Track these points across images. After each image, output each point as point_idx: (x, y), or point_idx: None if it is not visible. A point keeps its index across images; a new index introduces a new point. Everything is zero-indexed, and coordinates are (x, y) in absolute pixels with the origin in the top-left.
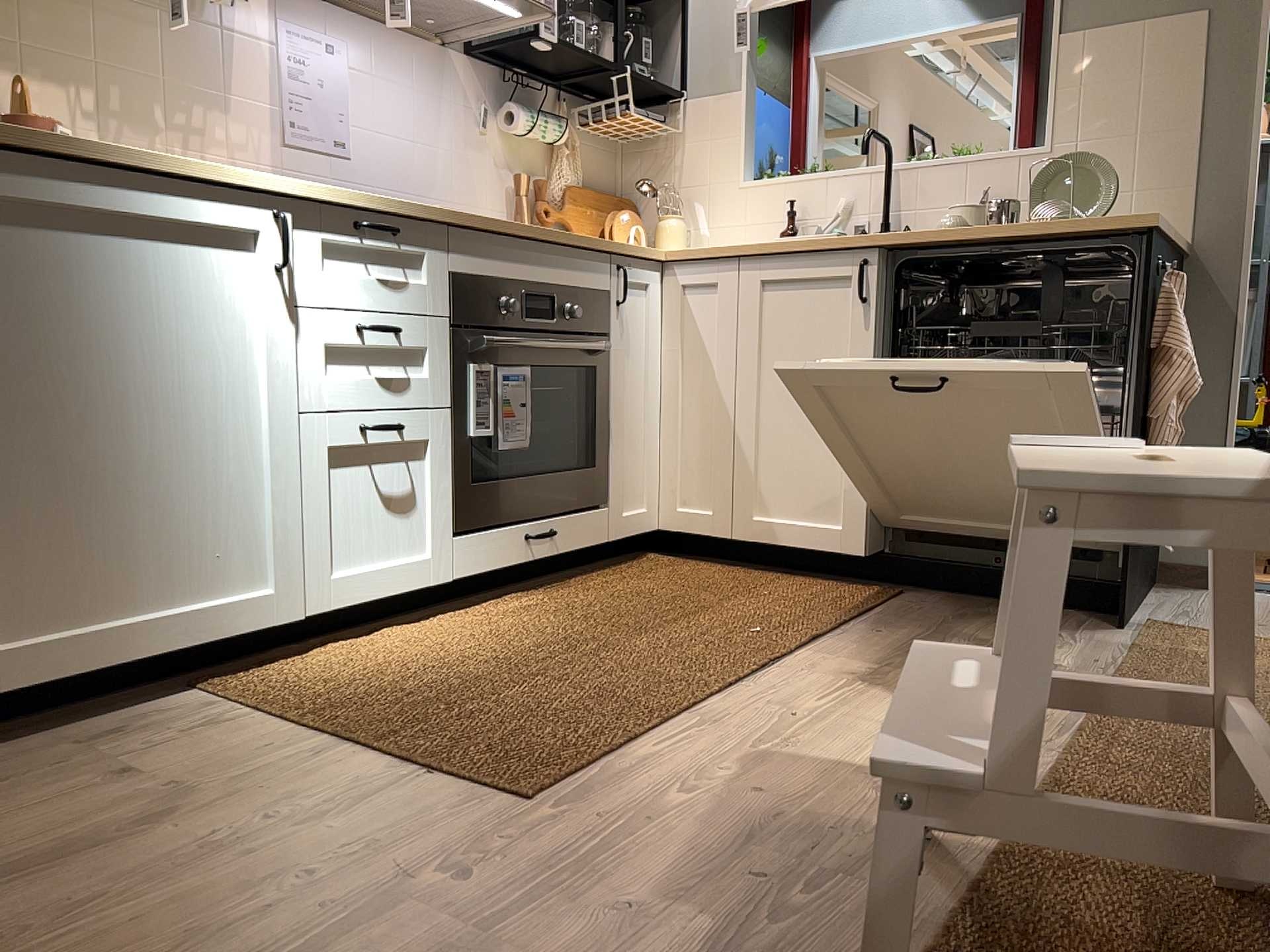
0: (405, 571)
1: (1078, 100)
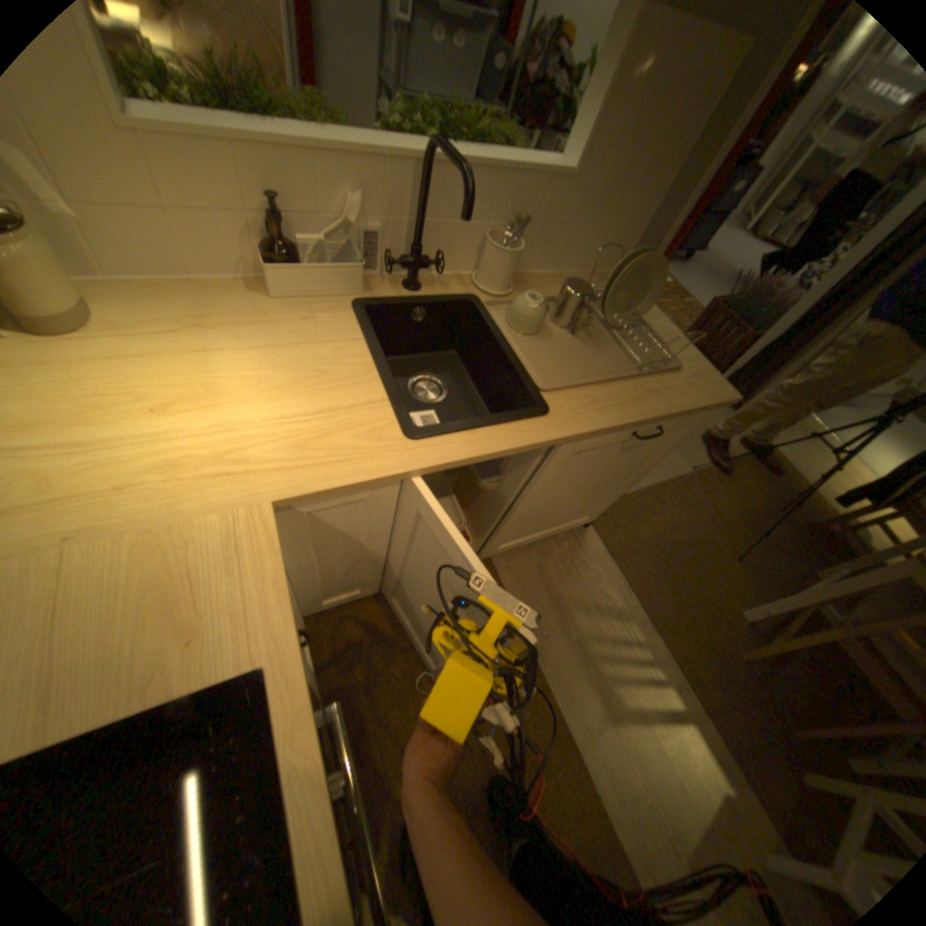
0: None
1: (621, 115)
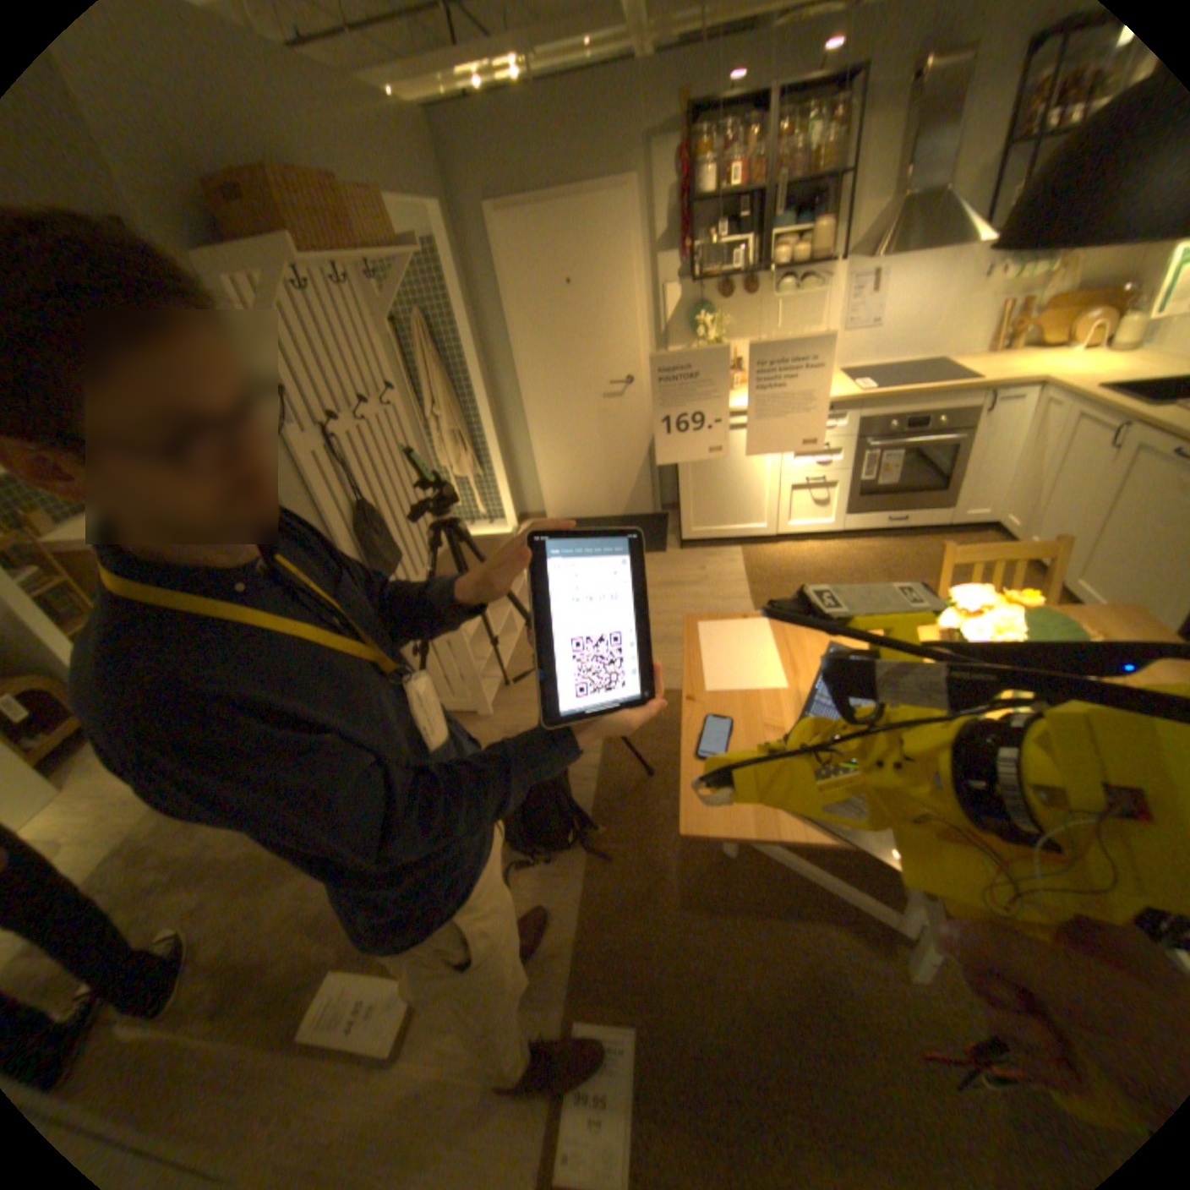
0: (820, 526)
1: None
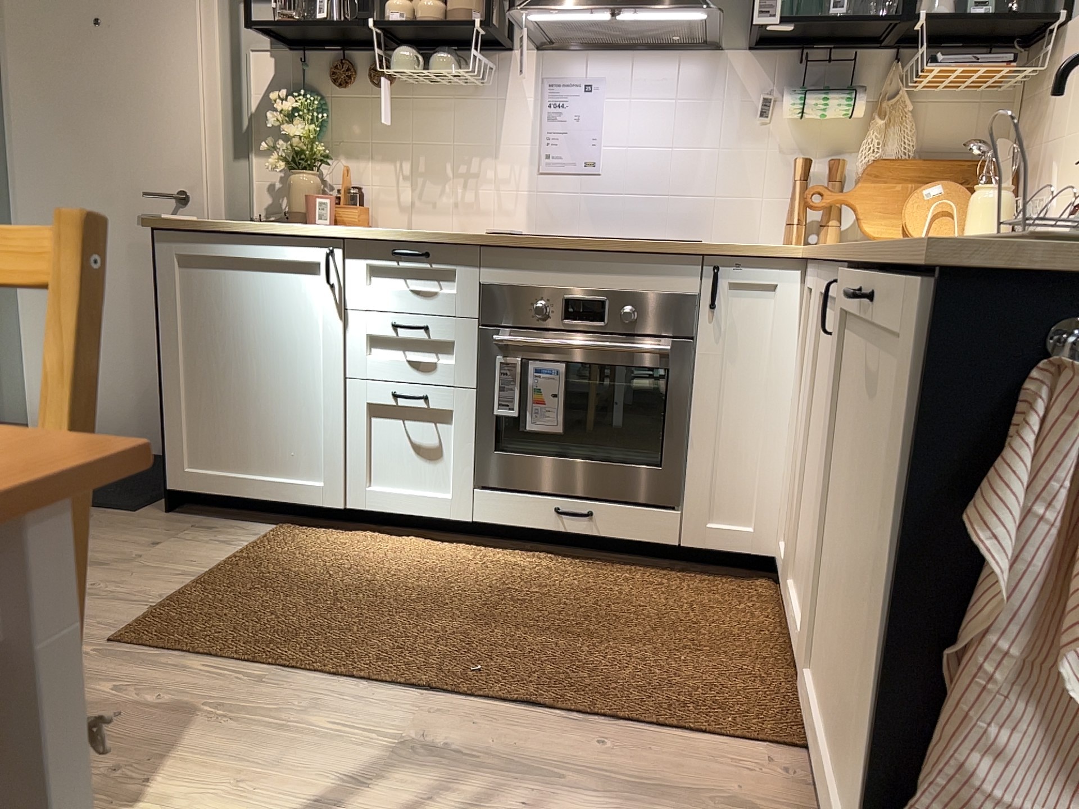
0: (425, 503)
1: None
